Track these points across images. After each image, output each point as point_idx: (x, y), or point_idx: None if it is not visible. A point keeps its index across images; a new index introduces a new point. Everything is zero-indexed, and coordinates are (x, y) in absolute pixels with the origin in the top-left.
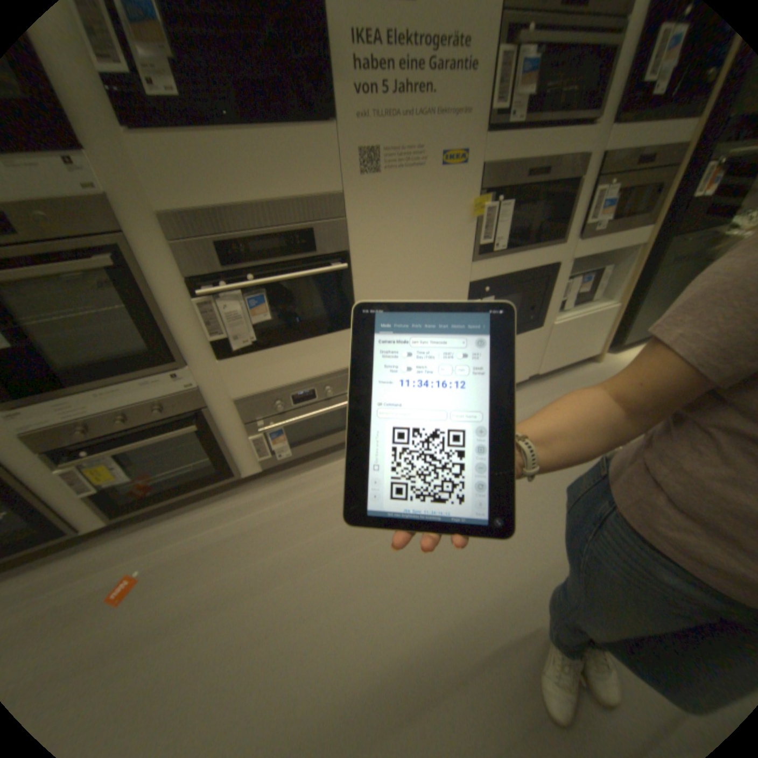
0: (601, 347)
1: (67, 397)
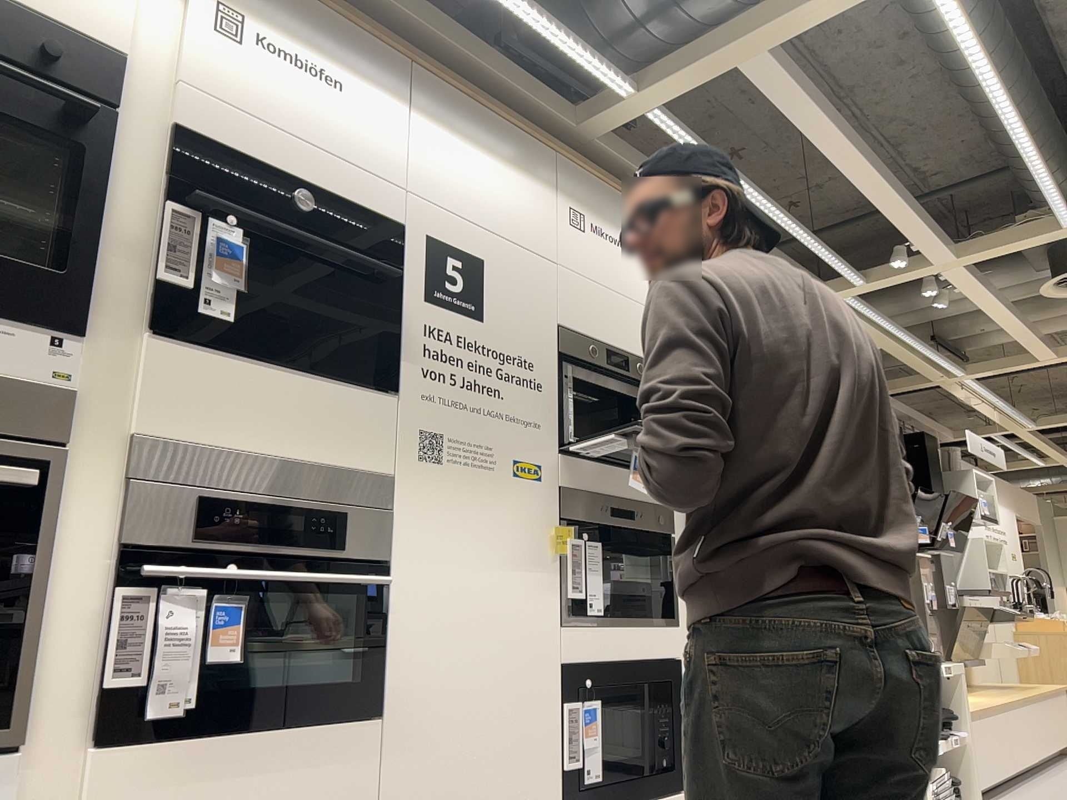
0: None
1: None
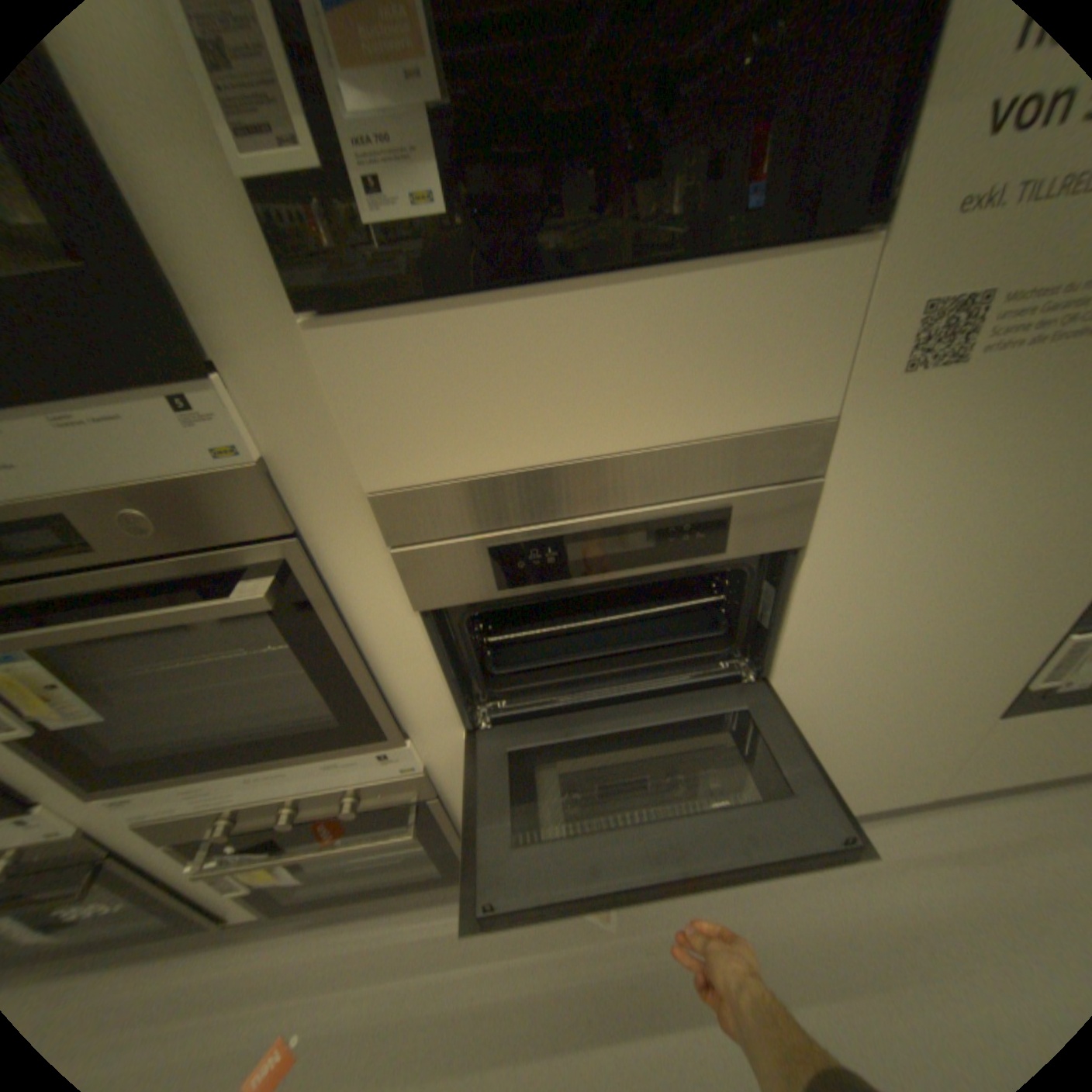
0: None
1: (200, 783)
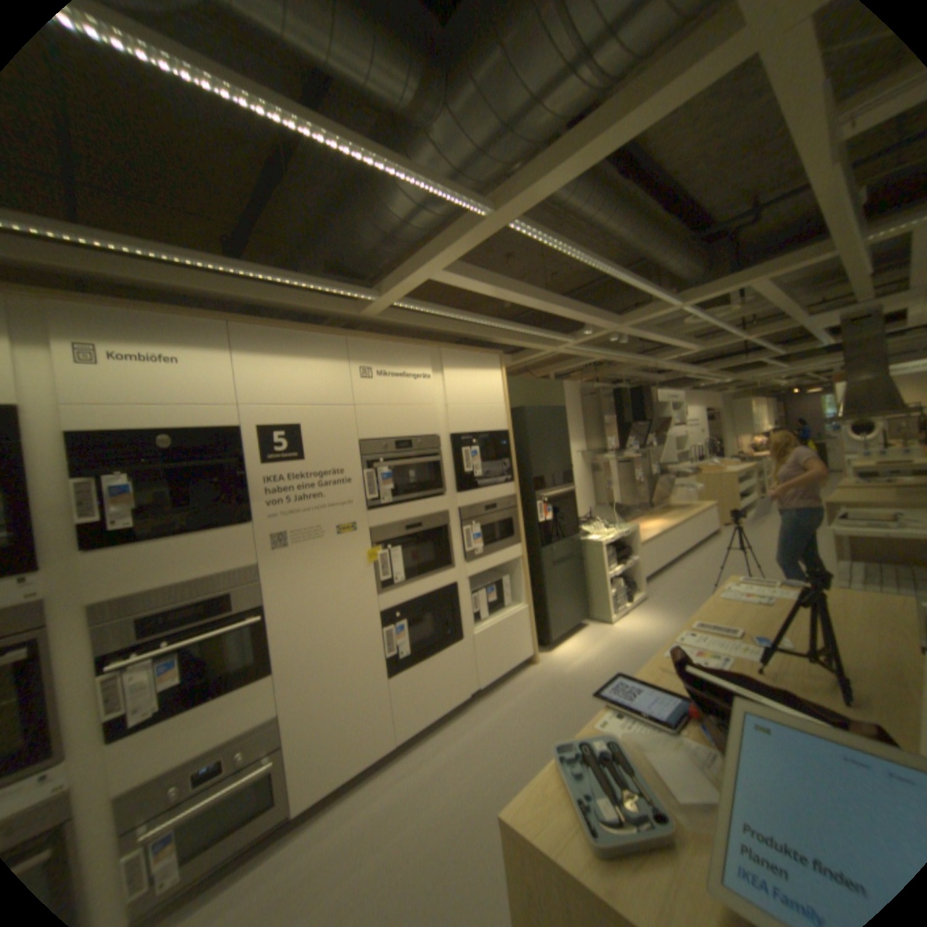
0: (530, 648)
1: None
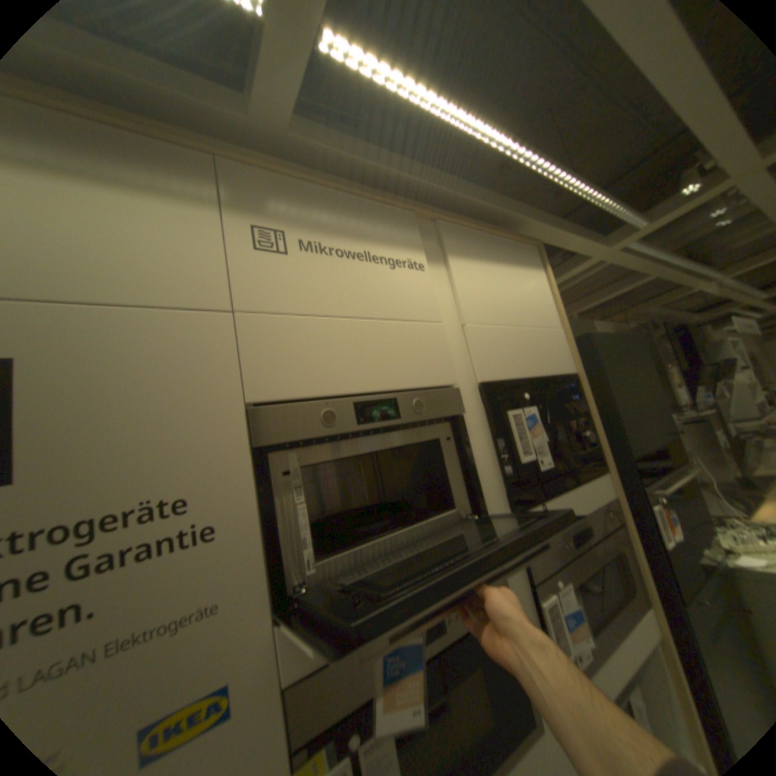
0: None
1: None
